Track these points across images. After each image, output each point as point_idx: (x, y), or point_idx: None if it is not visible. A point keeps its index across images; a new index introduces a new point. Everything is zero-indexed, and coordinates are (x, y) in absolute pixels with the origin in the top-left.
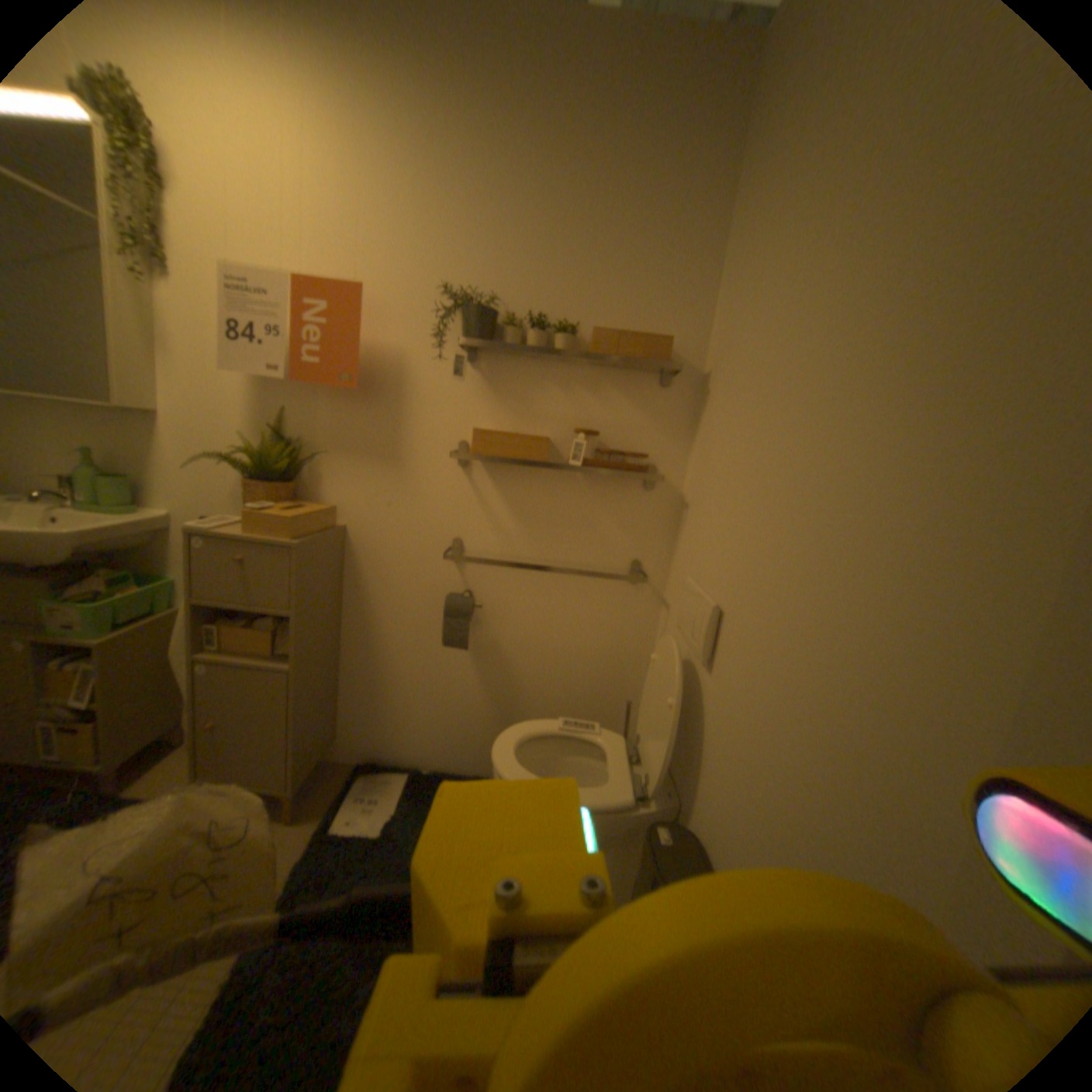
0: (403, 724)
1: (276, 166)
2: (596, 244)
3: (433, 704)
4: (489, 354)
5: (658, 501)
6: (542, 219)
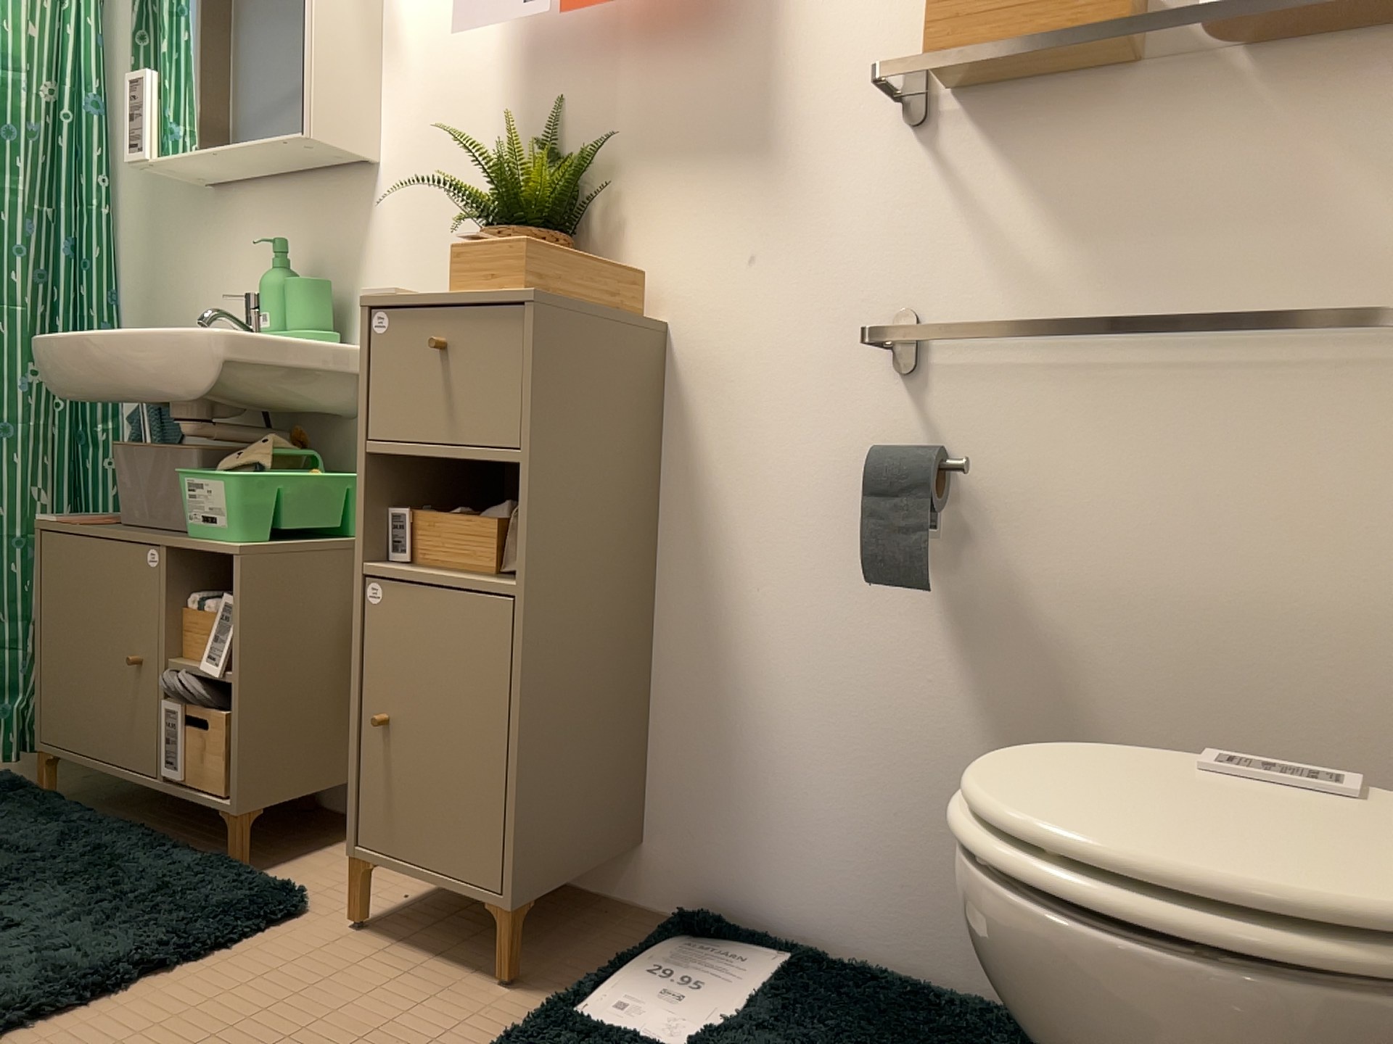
0: (781, 817)
1: None
2: None
3: (851, 766)
4: None
5: None
6: None
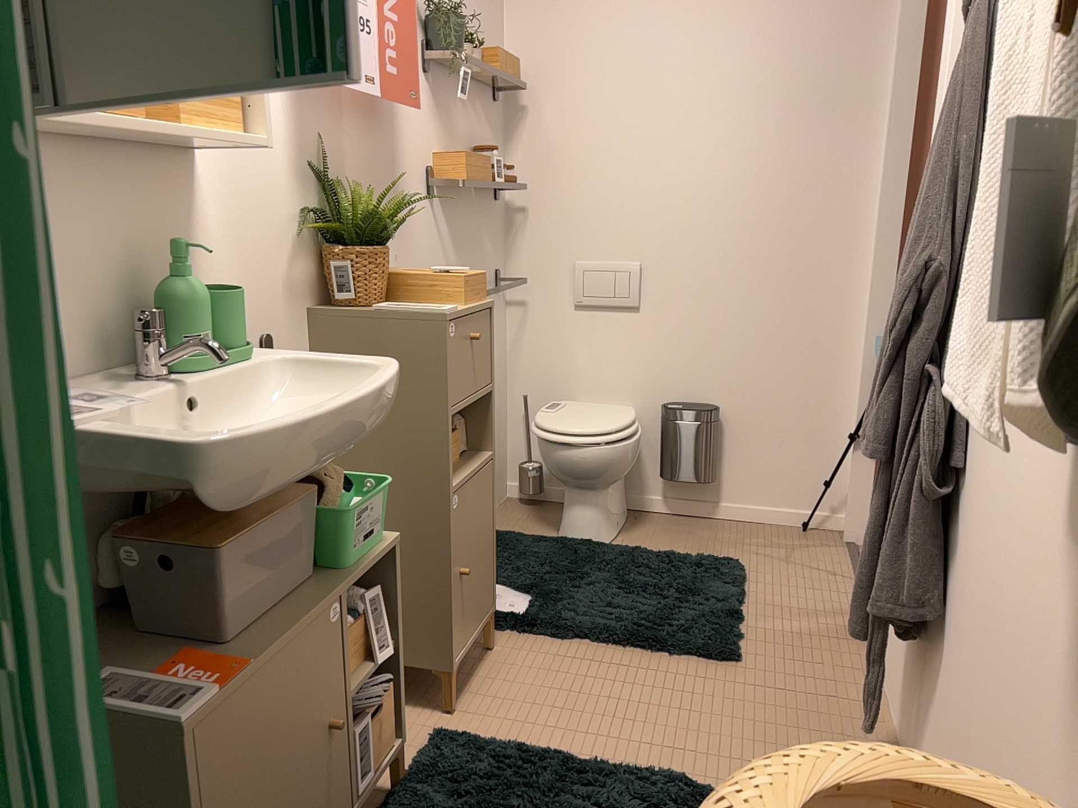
0: None
1: None
2: None
3: None
4: (433, 72)
5: (499, 214)
6: None
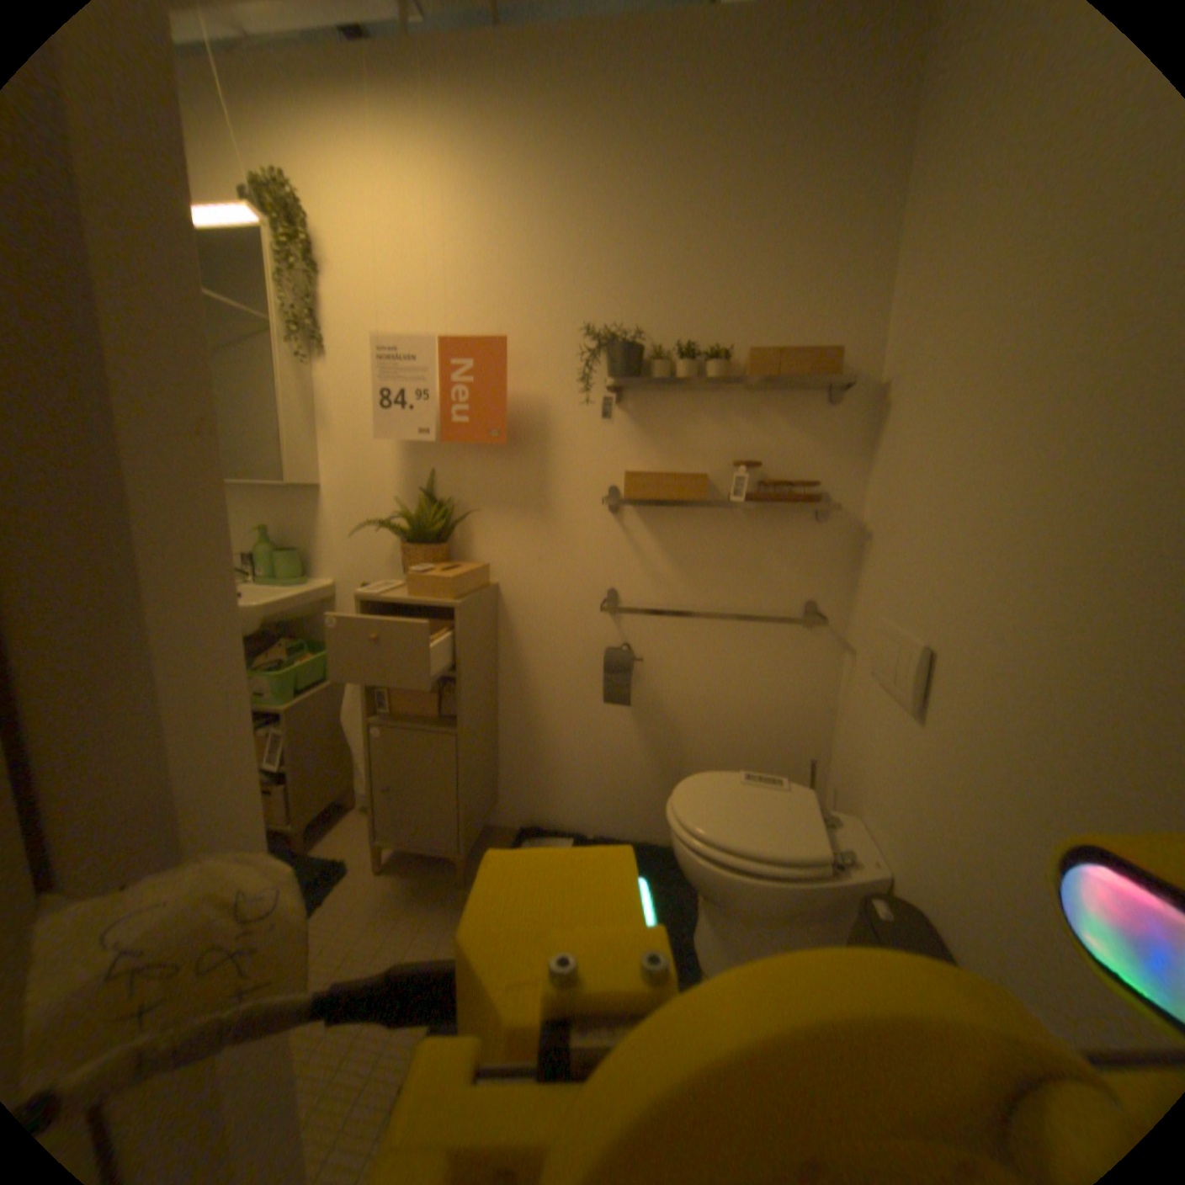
0: (564, 788)
1: (416, 235)
2: (747, 259)
3: (594, 766)
4: (635, 392)
5: (834, 534)
6: (685, 242)
